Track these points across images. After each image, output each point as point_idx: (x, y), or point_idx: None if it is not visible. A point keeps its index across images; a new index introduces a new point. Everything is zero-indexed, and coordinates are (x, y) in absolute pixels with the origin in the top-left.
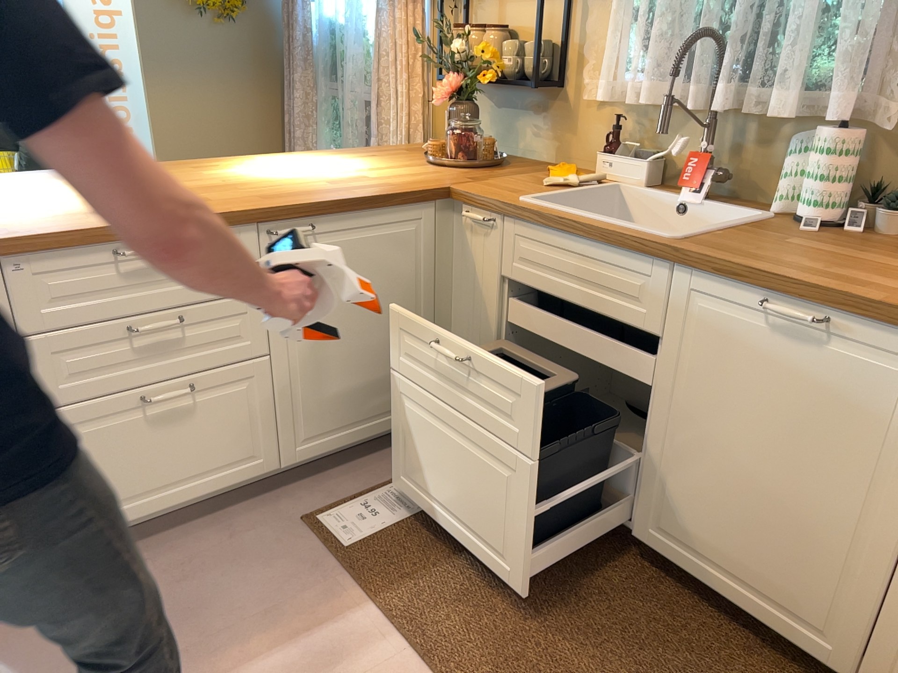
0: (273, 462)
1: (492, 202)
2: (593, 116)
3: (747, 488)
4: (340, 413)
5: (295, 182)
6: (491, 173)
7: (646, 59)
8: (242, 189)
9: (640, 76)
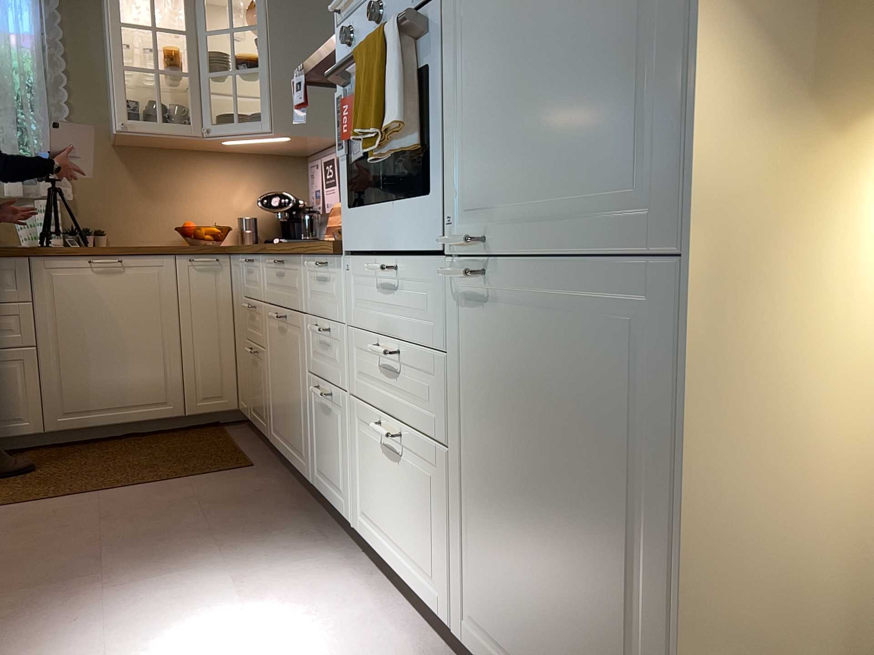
0: None
1: None
2: None
3: (109, 356)
4: None
5: None
6: None
7: None
8: None
9: None
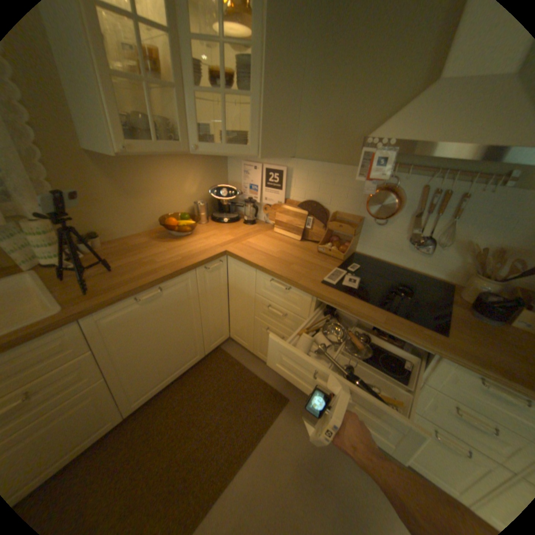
0: None
1: None
2: None
3: (160, 353)
4: None
5: None
6: None
7: None
8: None
9: None
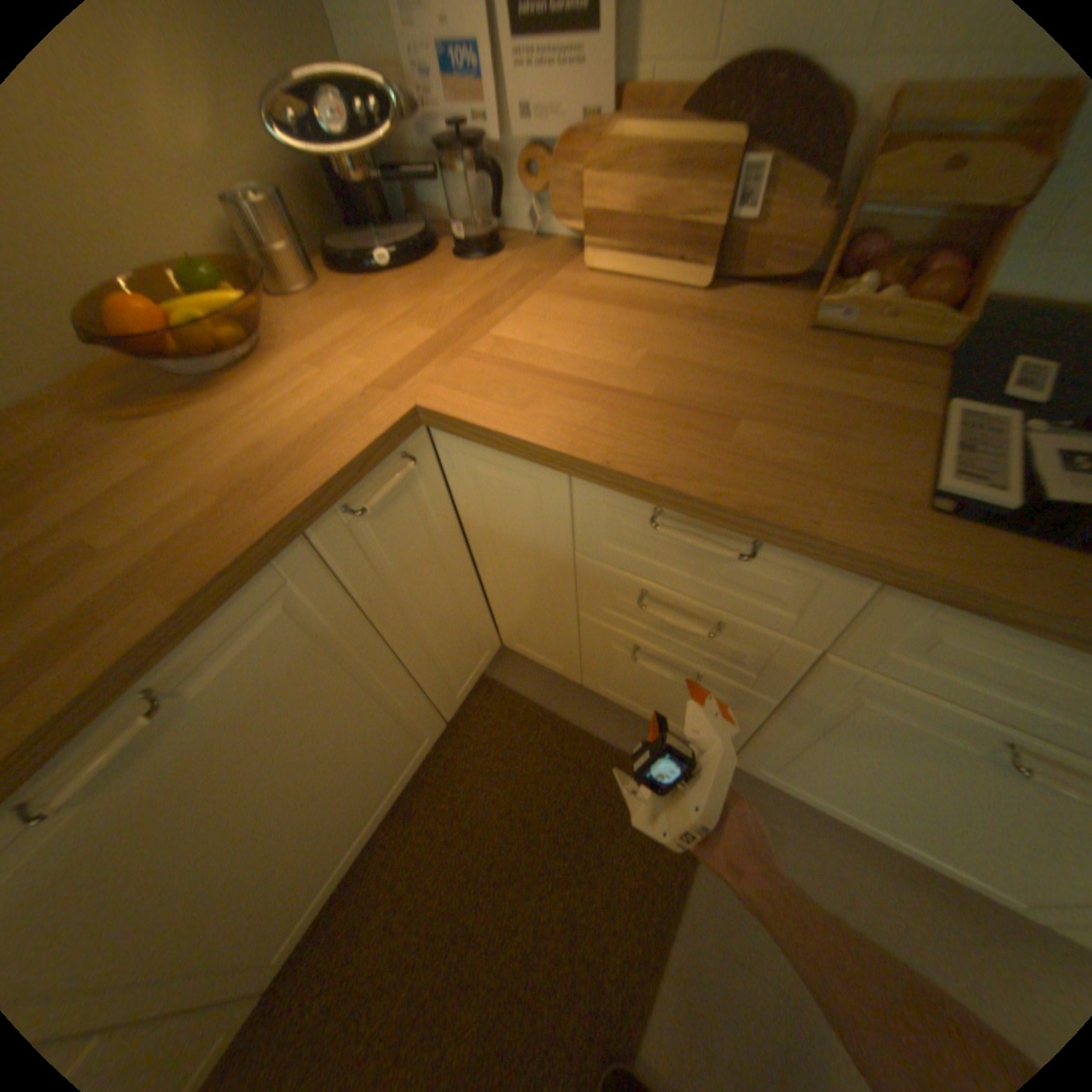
0: None
1: None
2: None
3: (295, 826)
4: None
5: None
6: None
7: None
8: None
9: None
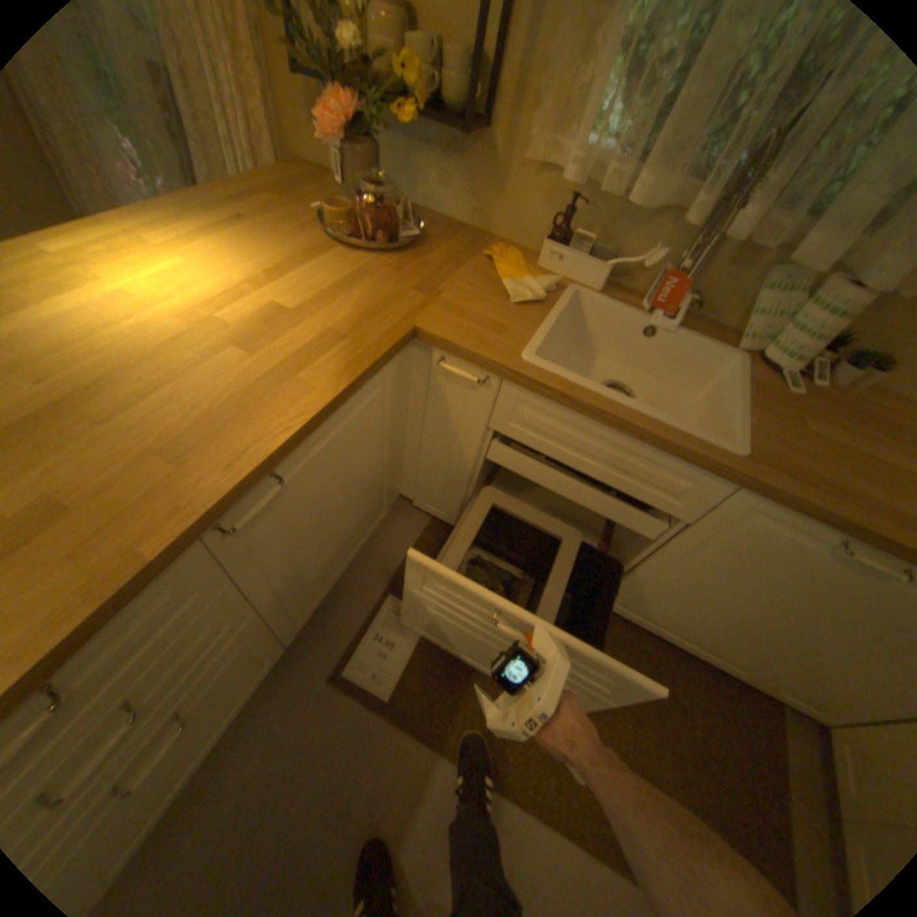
0: (279, 655)
1: (491, 364)
2: (532, 177)
3: (730, 616)
4: (328, 575)
5: (179, 353)
6: (430, 267)
7: (646, 125)
8: (98, 422)
9: (634, 152)
